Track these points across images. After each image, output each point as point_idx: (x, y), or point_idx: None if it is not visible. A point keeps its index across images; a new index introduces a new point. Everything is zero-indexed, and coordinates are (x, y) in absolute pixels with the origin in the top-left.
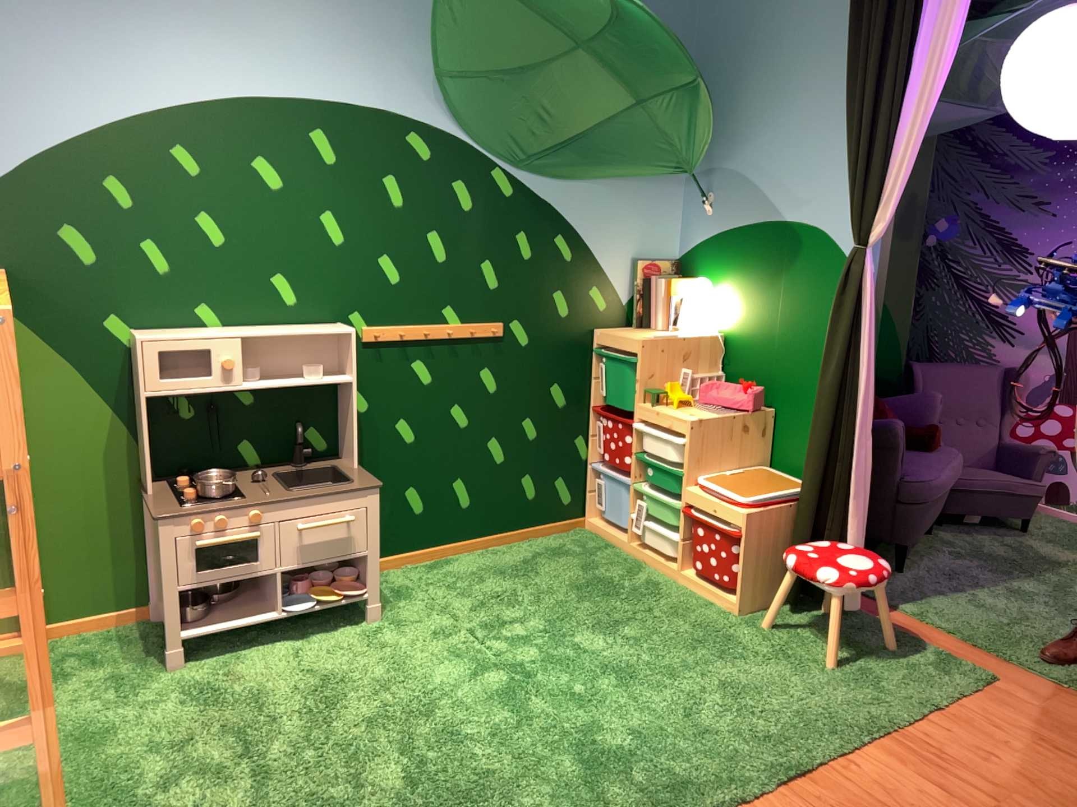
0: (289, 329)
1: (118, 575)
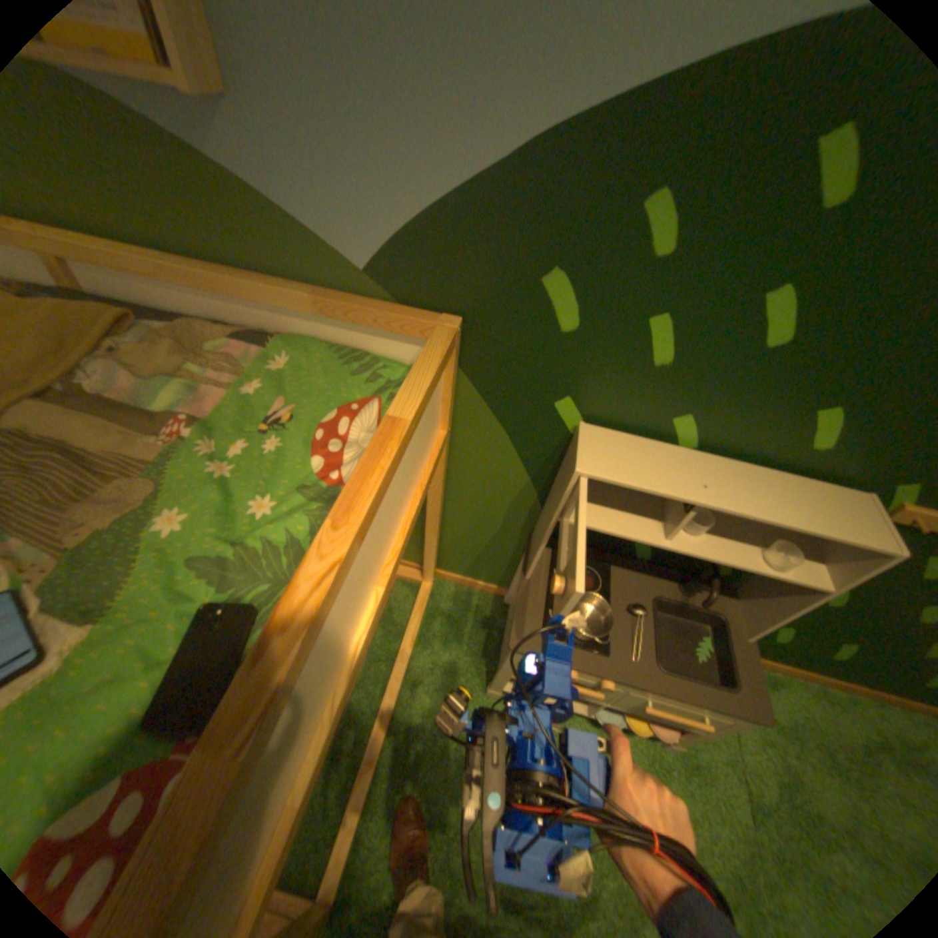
0: (786, 485)
1: (485, 568)
